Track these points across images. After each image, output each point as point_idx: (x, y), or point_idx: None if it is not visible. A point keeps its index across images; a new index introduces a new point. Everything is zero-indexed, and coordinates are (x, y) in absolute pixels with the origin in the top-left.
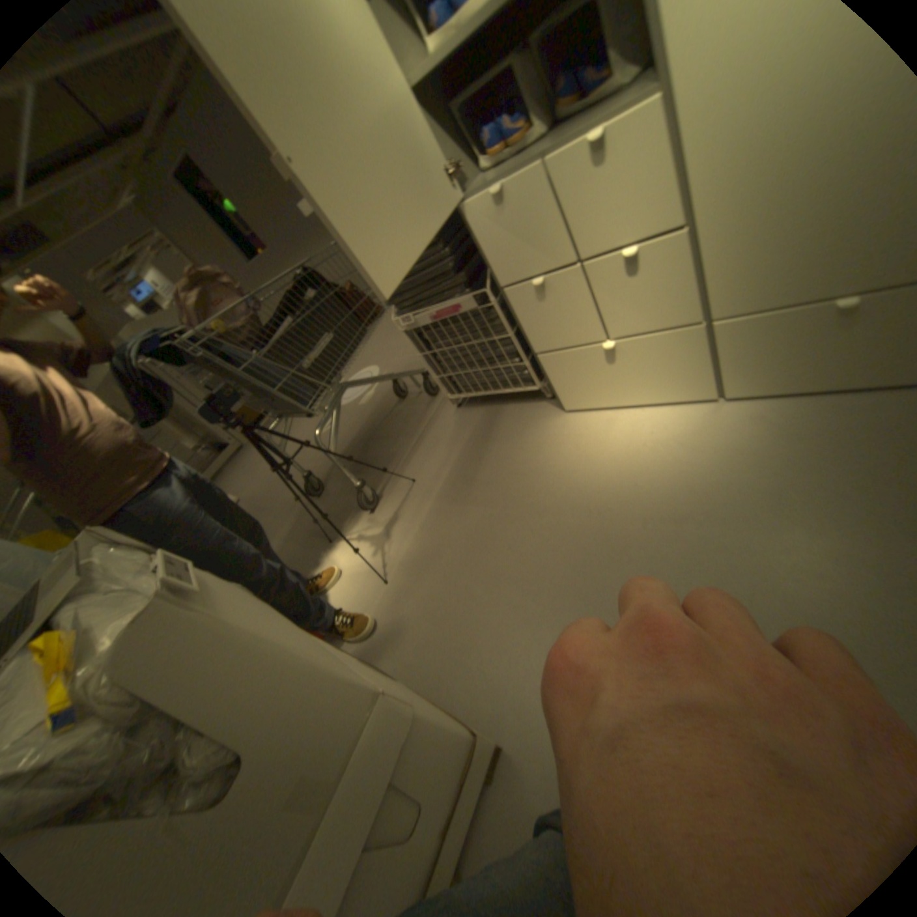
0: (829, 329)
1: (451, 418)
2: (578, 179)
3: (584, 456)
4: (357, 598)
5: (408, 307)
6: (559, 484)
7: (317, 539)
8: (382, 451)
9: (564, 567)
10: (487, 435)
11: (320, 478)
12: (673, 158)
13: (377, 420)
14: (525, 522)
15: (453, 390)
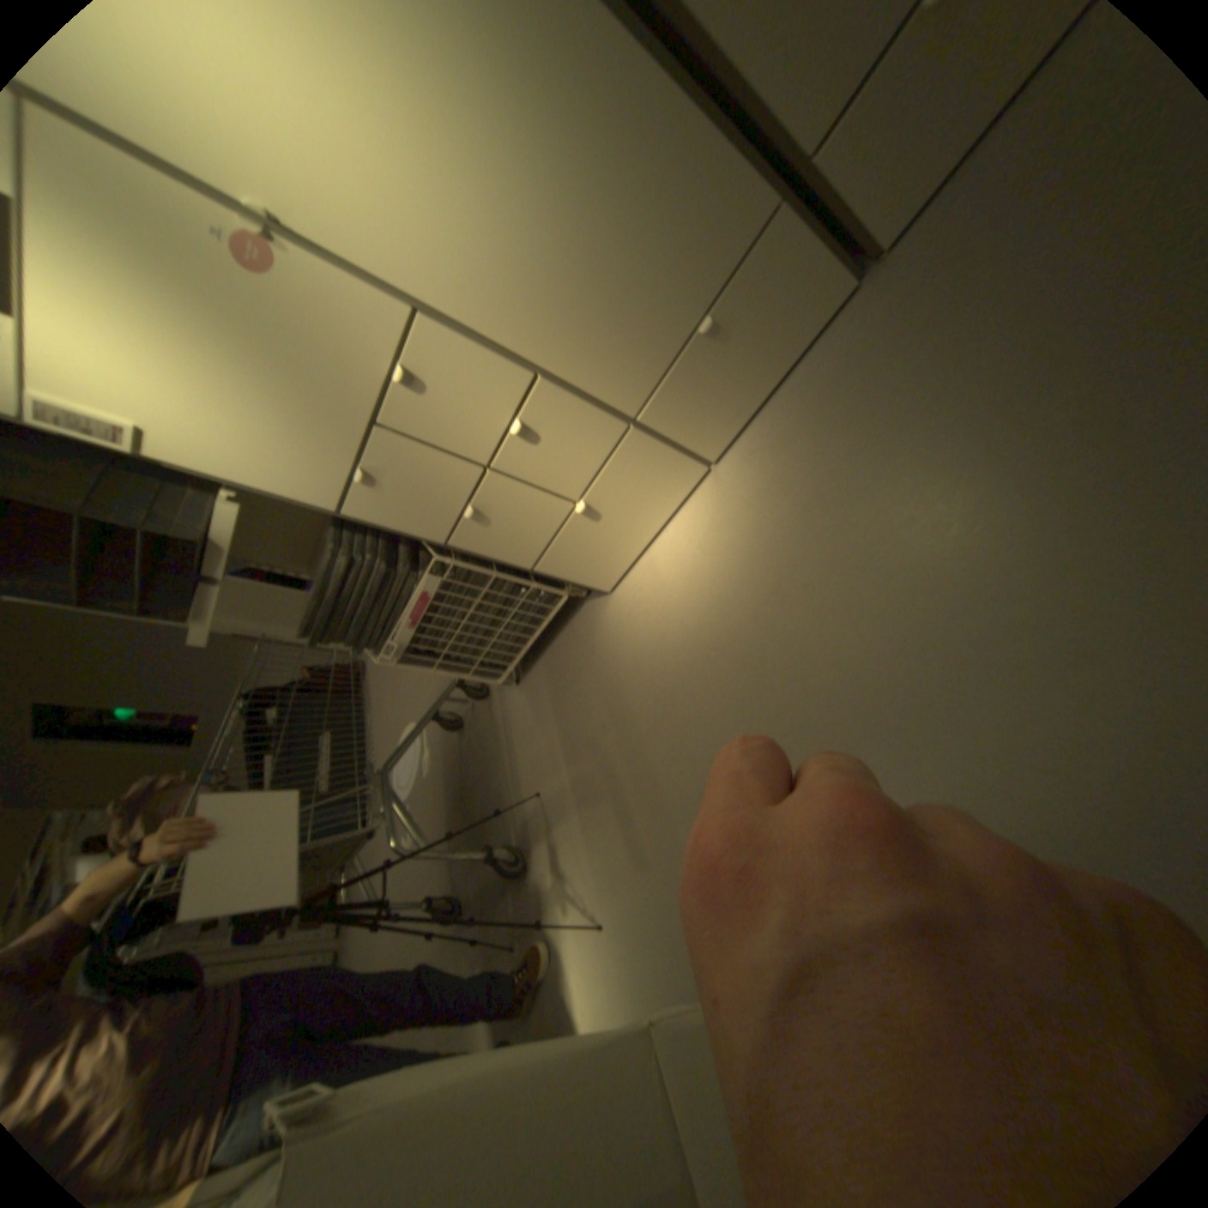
0: (718, 351)
1: (522, 699)
2: (419, 413)
3: (659, 615)
4: (590, 978)
5: (381, 637)
6: (662, 659)
7: (498, 963)
8: (486, 799)
9: (734, 727)
10: (566, 681)
11: (448, 893)
12: (475, 341)
13: (454, 773)
14: (666, 723)
15: (498, 672)
